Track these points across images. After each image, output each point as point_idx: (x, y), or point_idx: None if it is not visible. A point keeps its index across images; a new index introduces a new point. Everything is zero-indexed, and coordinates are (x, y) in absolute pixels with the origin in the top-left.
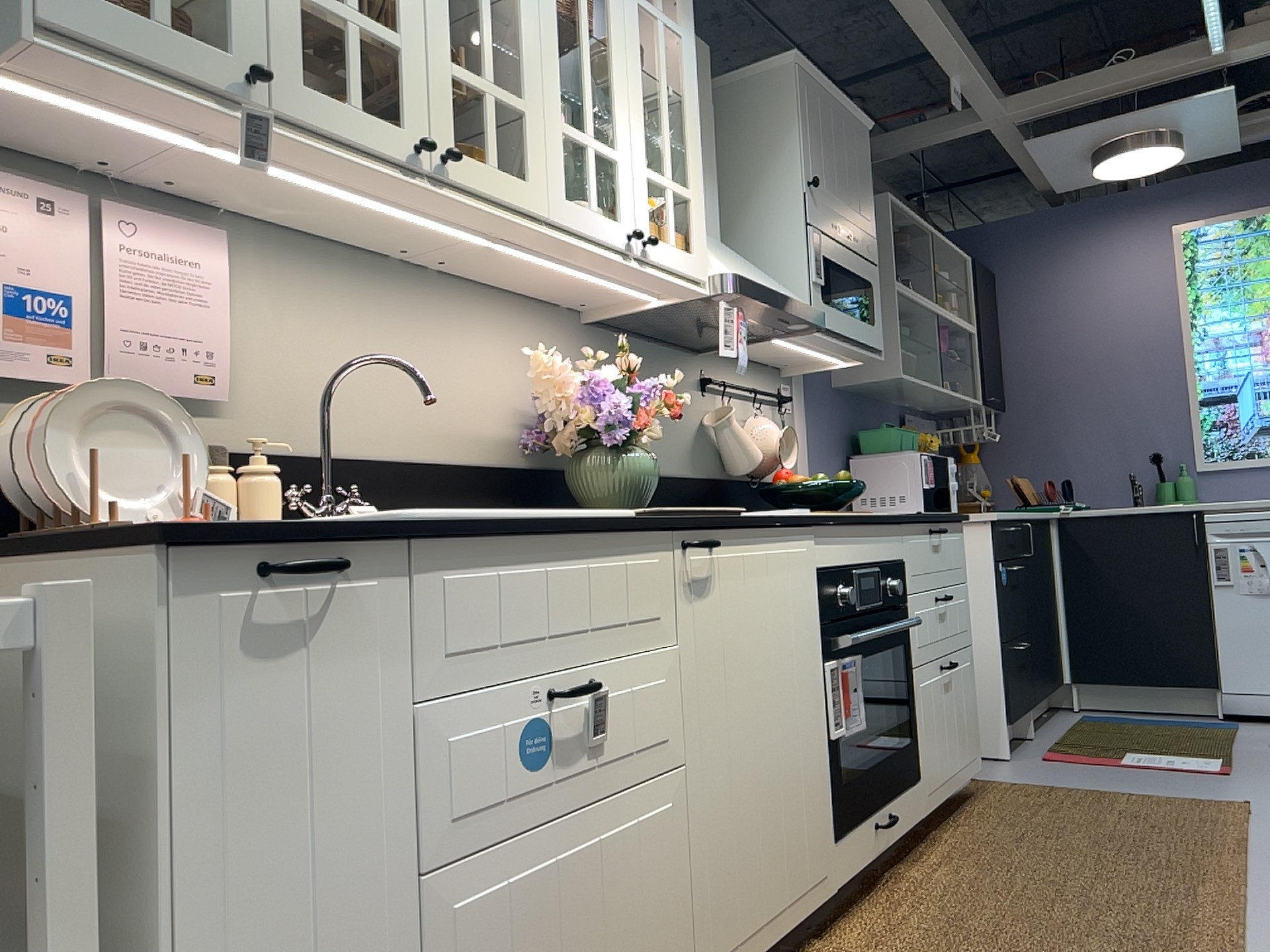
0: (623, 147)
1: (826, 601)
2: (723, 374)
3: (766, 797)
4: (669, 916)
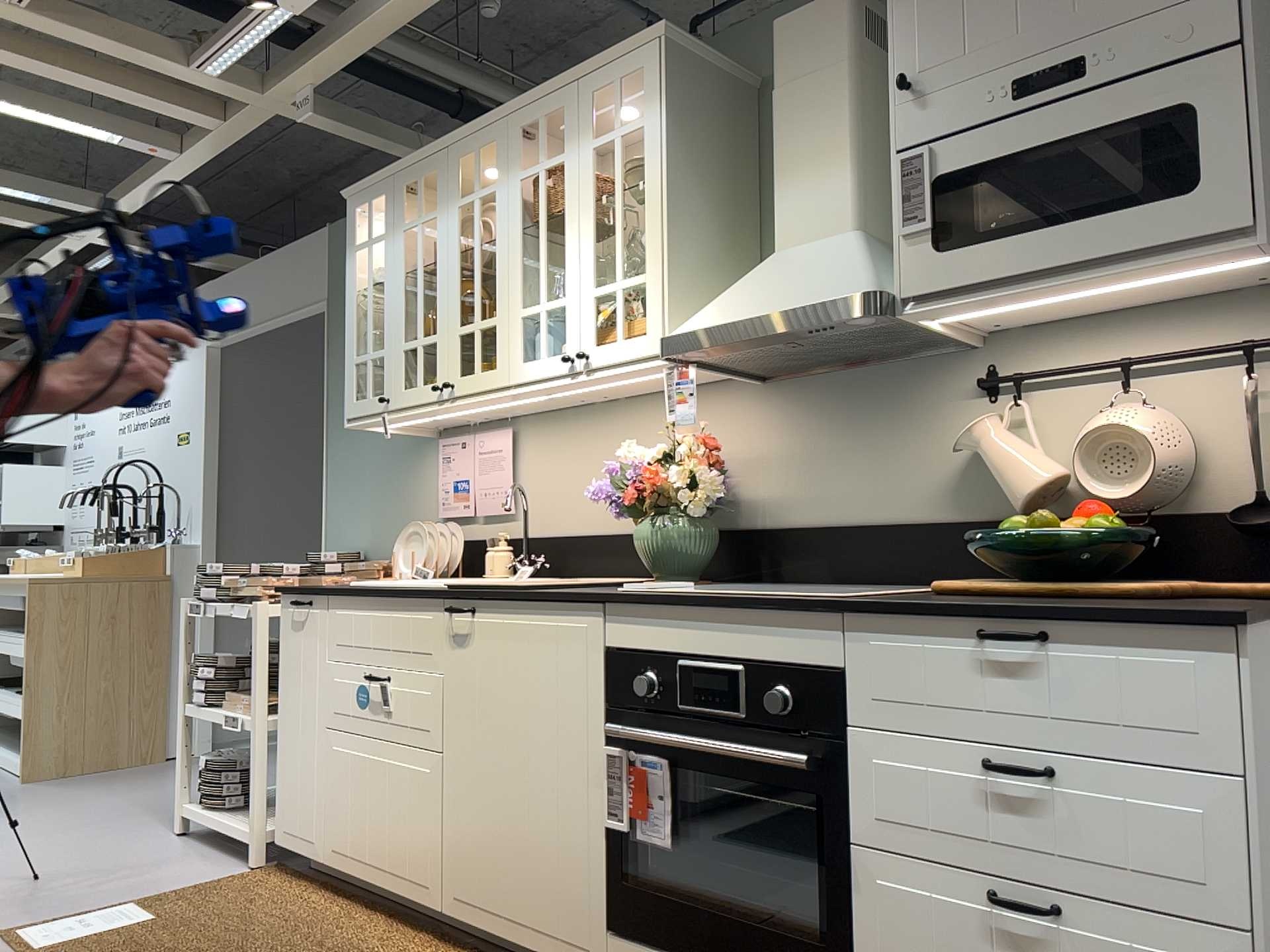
0: (569, 289)
1: (616, 683)
2: (1041, 357)
3: (510, 821)
4: (424, 836)
